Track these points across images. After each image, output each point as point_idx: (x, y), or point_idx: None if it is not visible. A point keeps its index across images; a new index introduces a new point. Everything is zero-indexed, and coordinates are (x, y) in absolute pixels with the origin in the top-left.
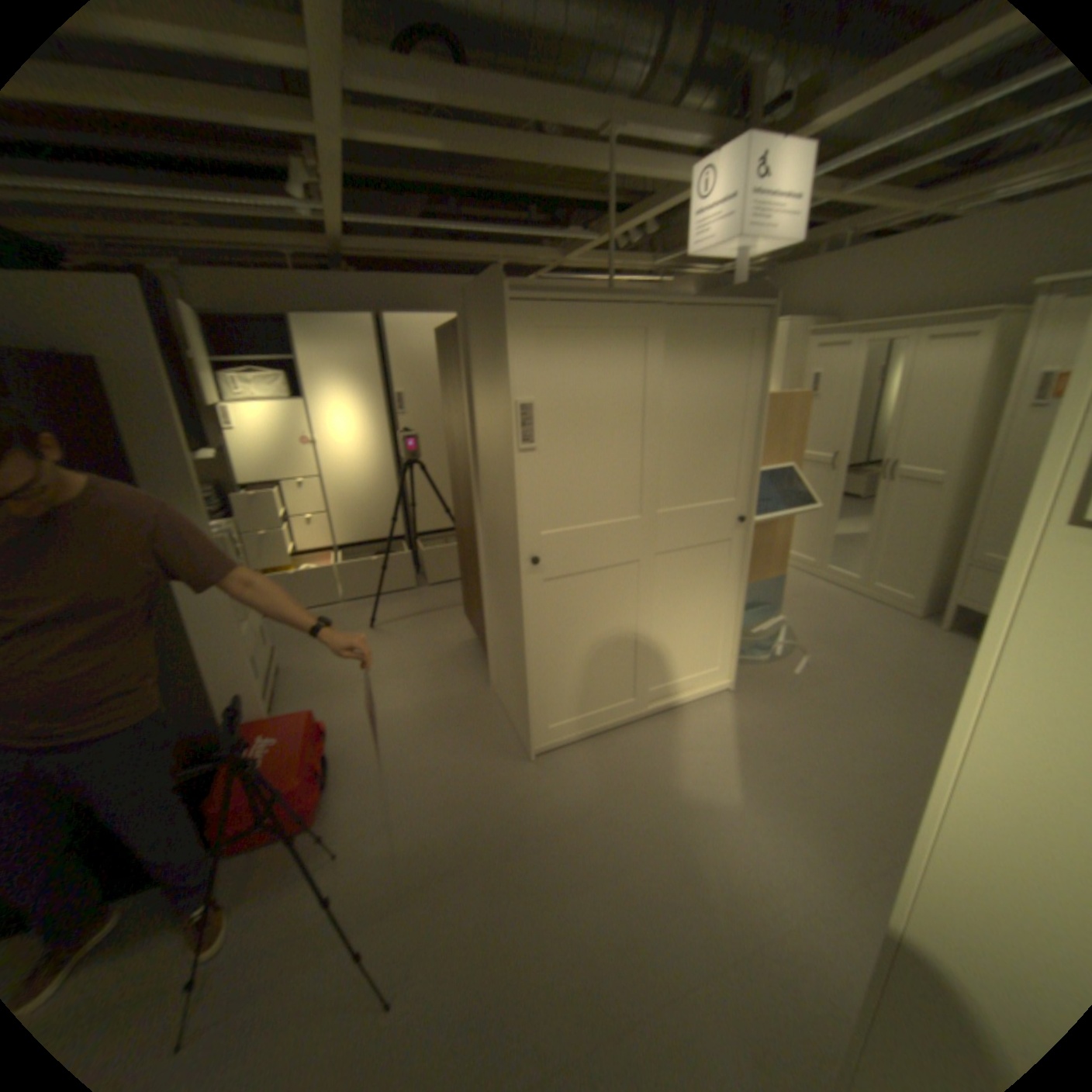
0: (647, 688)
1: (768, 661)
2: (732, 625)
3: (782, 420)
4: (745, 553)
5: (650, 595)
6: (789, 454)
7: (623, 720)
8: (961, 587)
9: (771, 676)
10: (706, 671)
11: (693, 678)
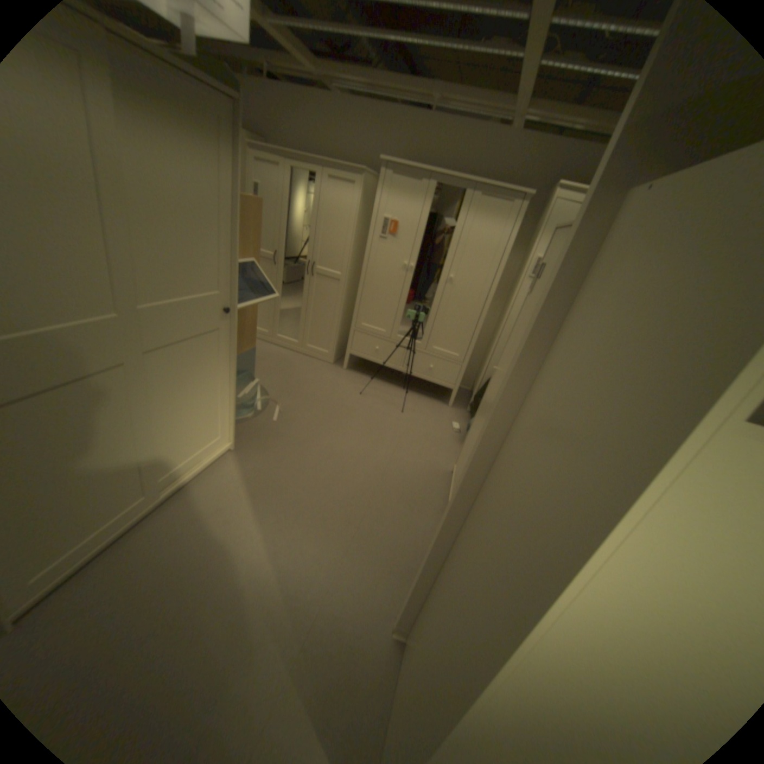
0: (156, 479)
1: (253, 415)
2: (227, 399)
3: (243, 219)
4: (233, 338)
5: (146, 394)
6: (250, 250)
7: (135, 519)
8: (347, 342)
9: (258, 427)
10: (210, 442)
11: (200, 451)
